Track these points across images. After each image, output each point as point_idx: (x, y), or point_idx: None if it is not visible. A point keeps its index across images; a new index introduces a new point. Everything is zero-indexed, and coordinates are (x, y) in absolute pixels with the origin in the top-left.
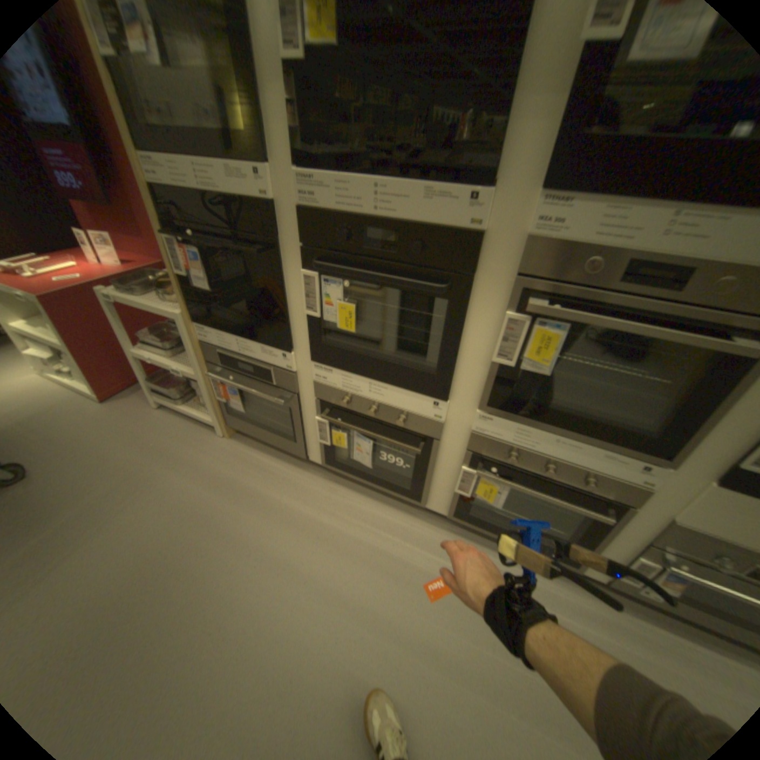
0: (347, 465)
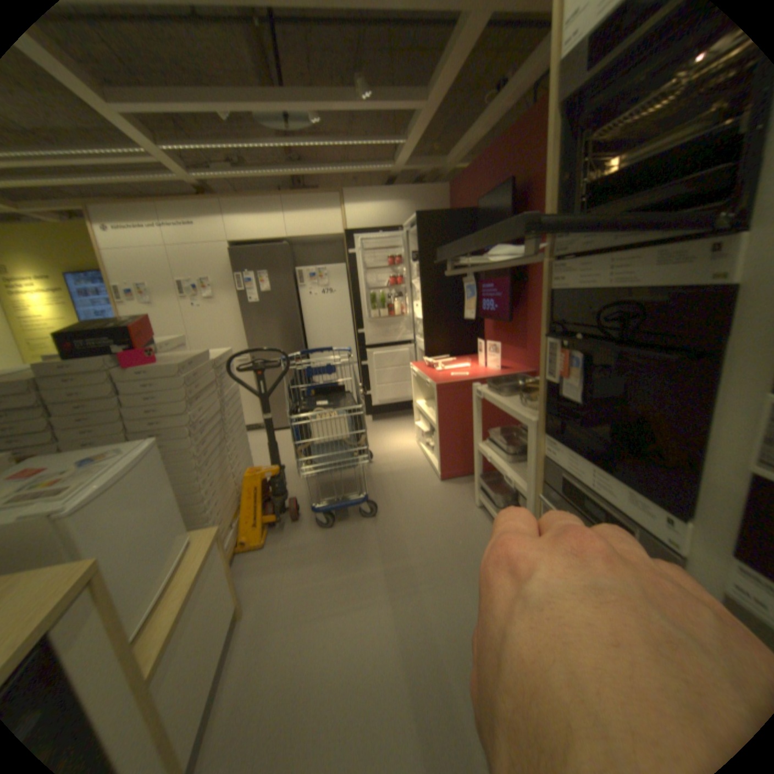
0: None
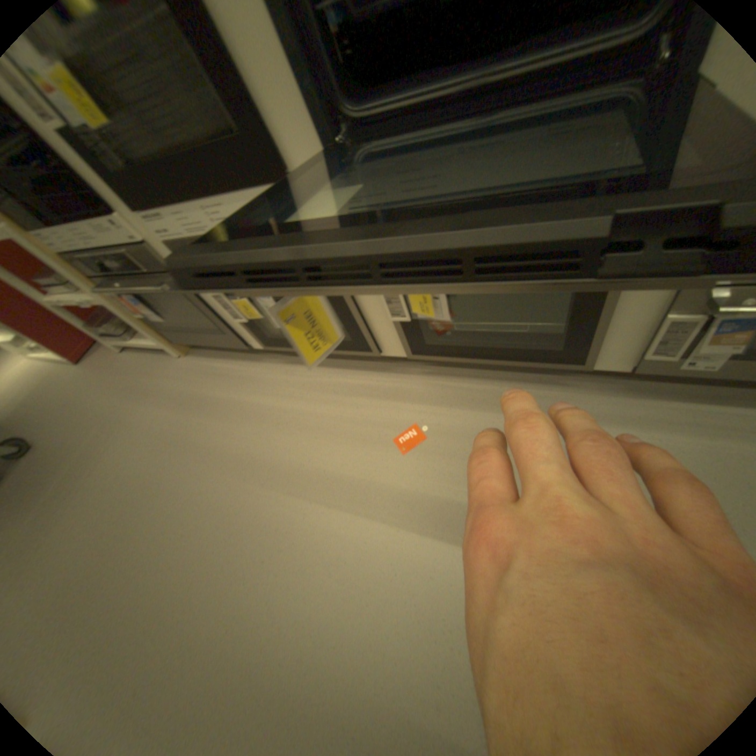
0: (285, 339)
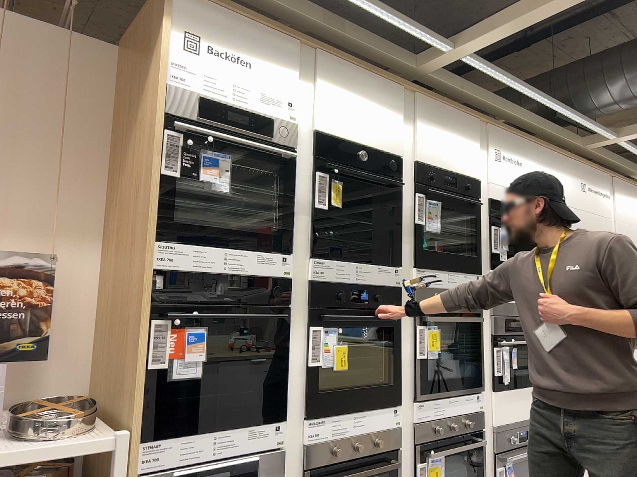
0: None
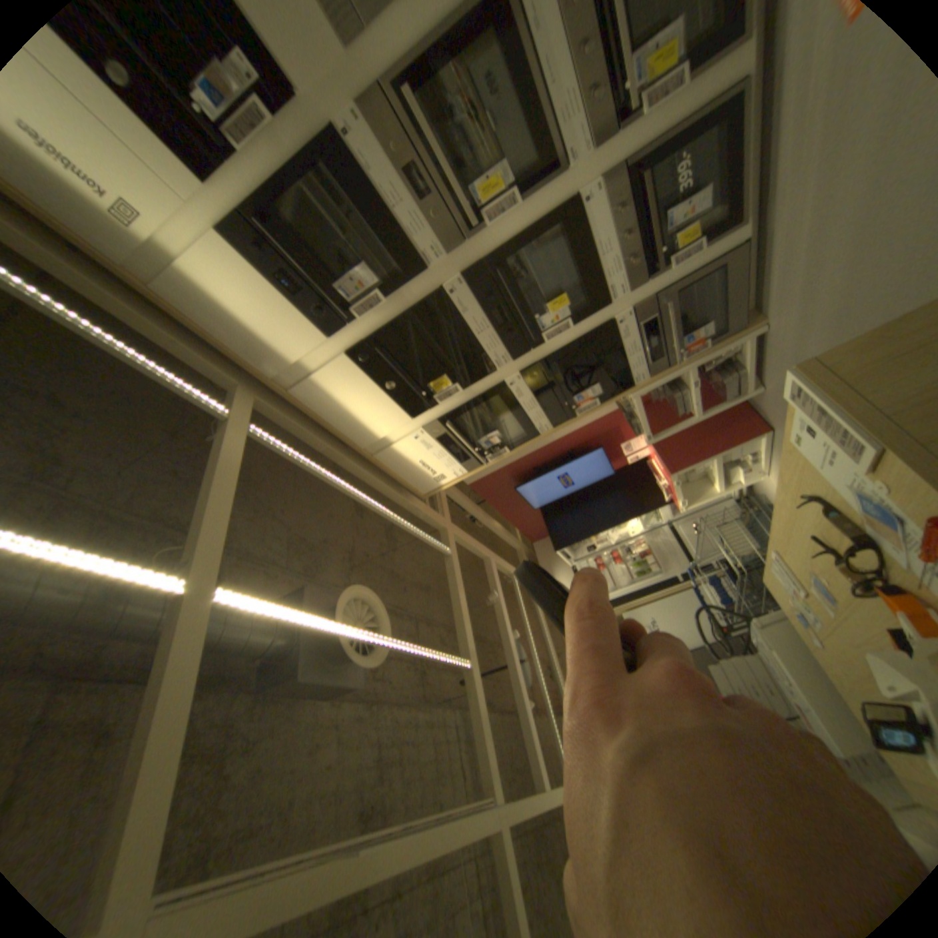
0: (738, 195)
